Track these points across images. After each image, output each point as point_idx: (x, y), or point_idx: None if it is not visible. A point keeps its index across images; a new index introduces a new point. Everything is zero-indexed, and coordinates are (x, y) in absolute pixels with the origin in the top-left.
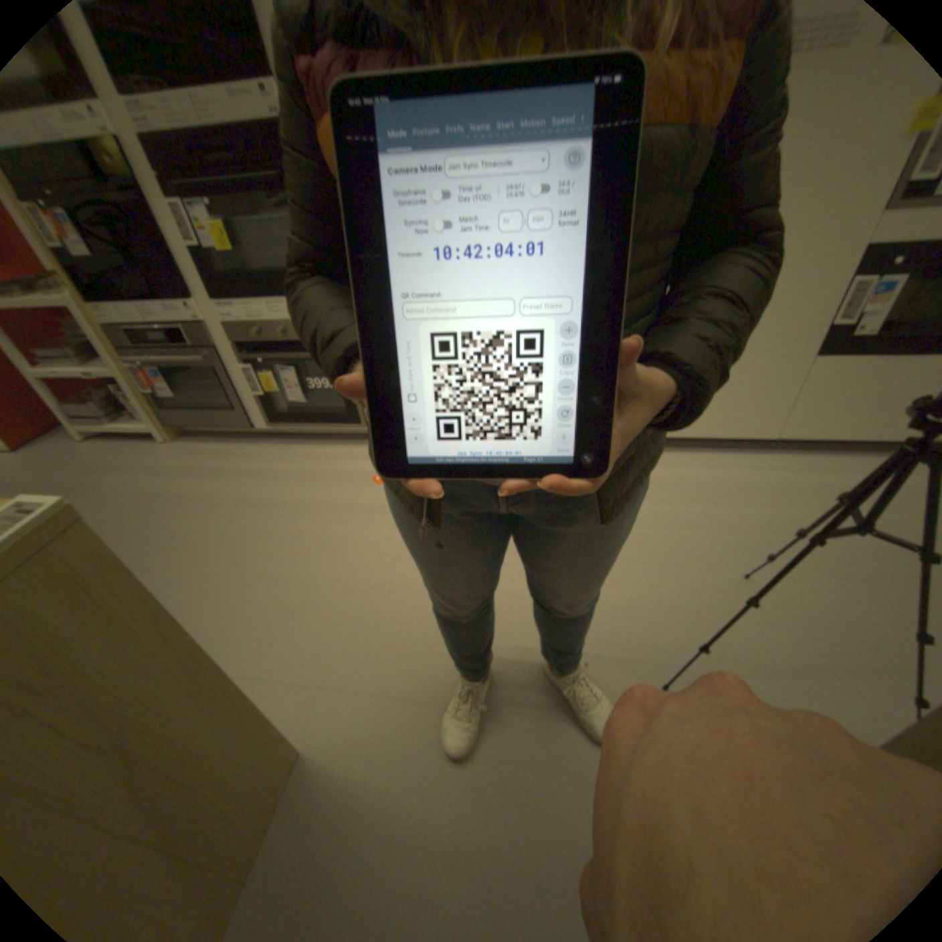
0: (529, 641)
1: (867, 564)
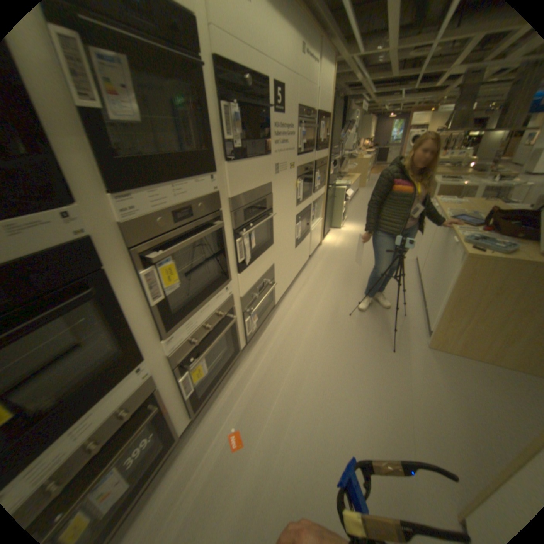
0: (377, 387)
1: (346, 295)
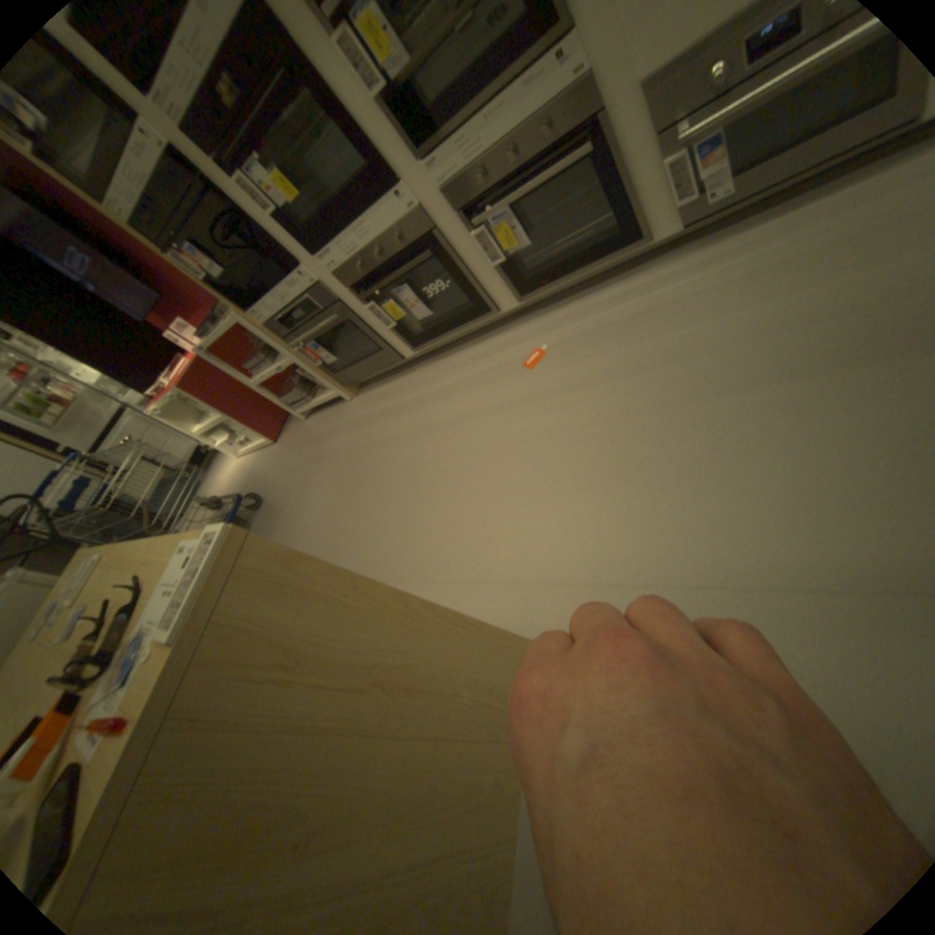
0: (767, 501)
1: None
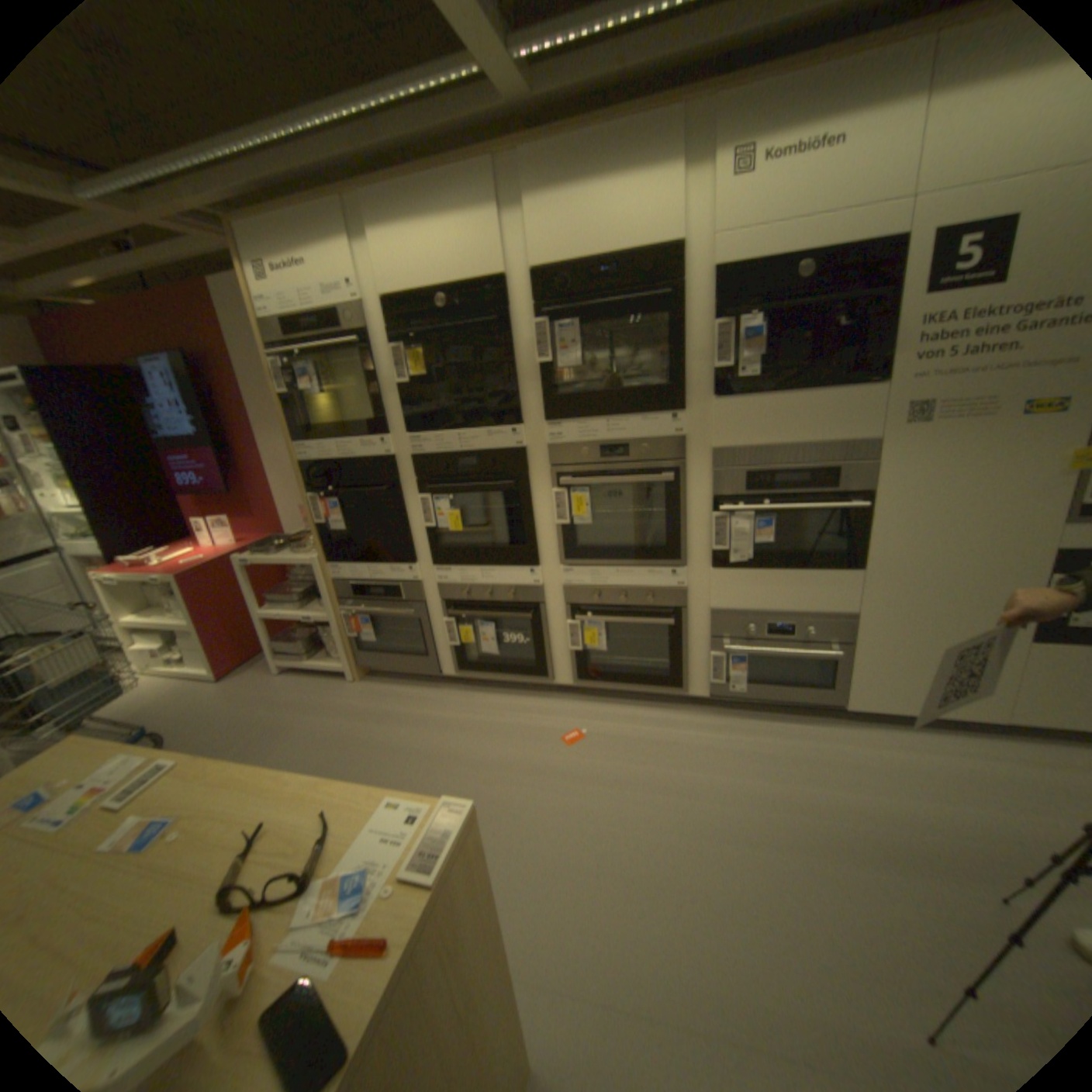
0: (759, 962)
1: None
